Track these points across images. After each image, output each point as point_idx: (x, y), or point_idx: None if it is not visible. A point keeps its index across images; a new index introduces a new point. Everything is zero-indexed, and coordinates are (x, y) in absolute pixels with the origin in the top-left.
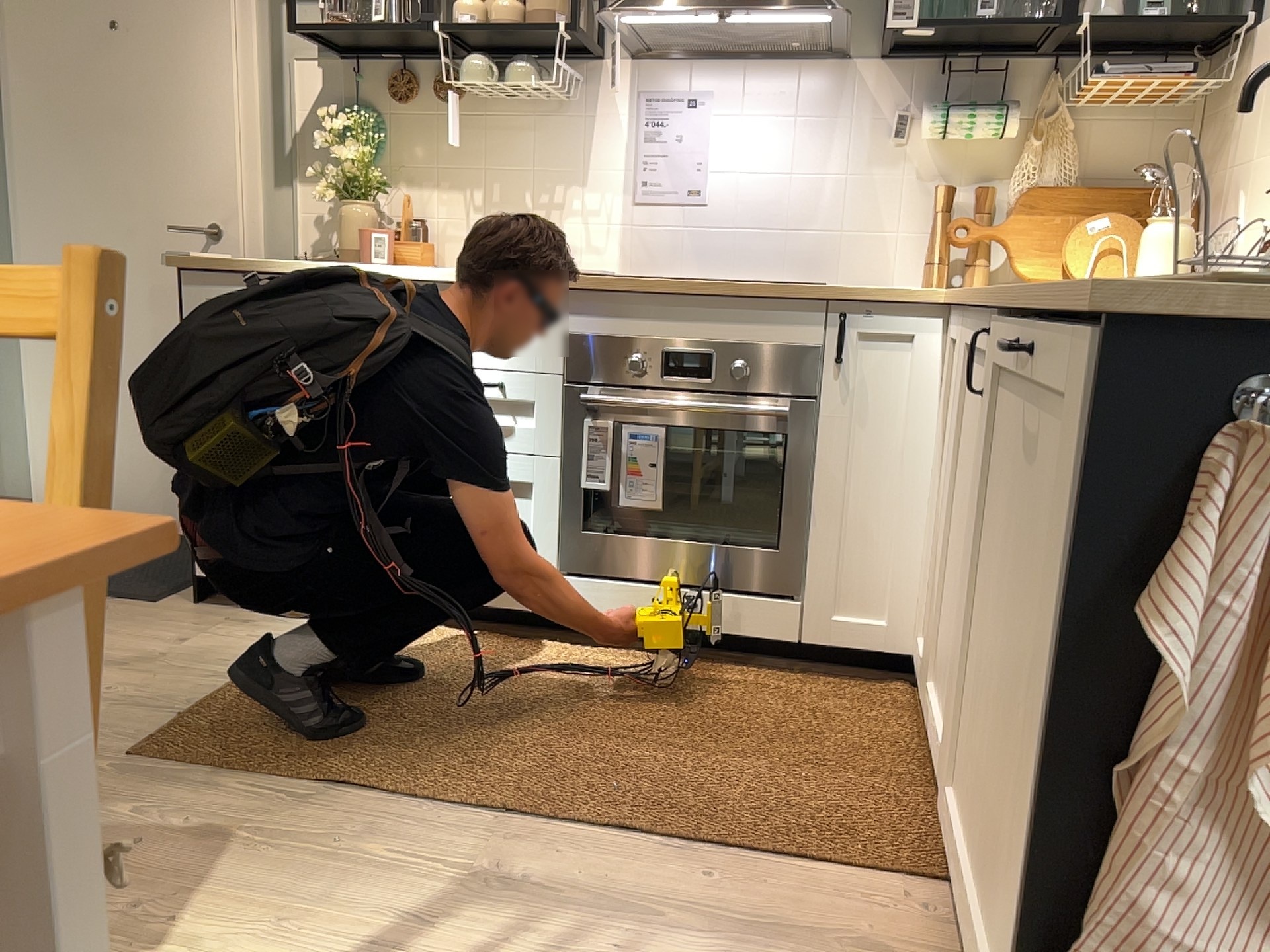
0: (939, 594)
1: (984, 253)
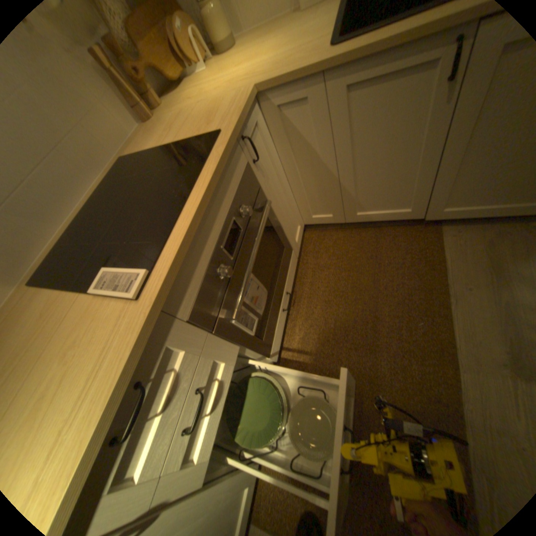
0: (342, 194)
1: (141, 82)
